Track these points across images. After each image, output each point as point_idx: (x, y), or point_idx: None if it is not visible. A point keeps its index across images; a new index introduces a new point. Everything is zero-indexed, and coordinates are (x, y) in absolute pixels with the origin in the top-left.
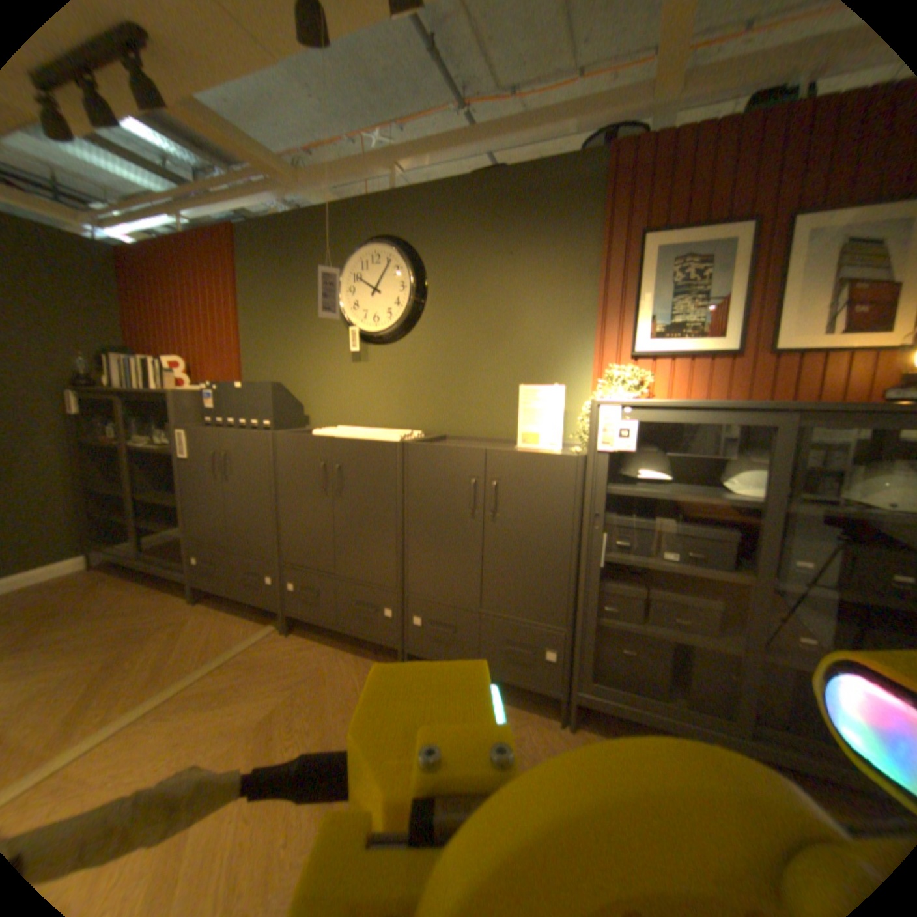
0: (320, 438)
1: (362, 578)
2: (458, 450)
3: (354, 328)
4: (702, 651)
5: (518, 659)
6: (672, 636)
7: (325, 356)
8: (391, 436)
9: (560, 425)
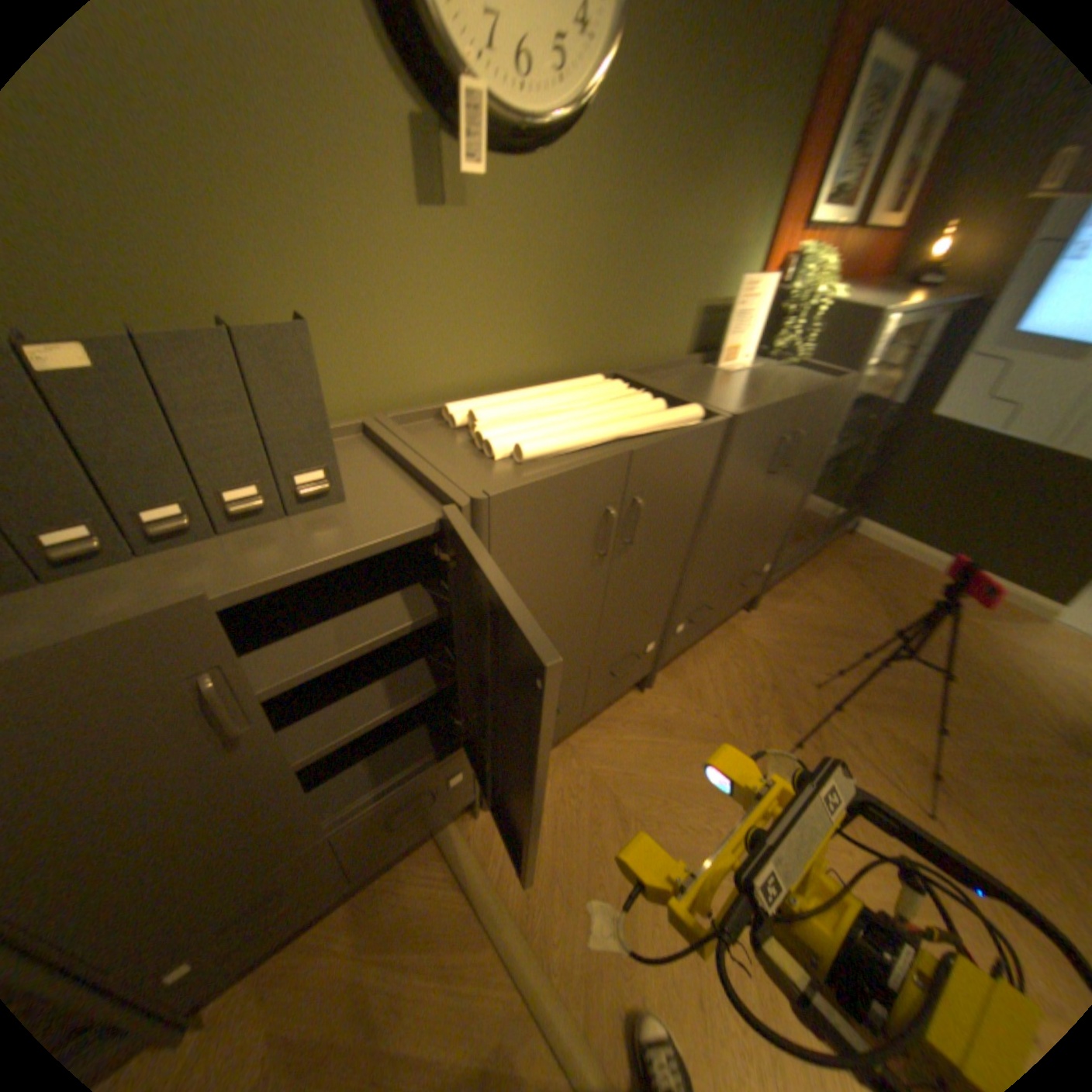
0: (607, 466)
1: (627, 641)
2: (784, 407)
3: (470, 86)
4: (817, 503)
5: (745, 591)
6: (816, 504)
7: (305, 176)
8: (684, 410)
9: (758, 332)
